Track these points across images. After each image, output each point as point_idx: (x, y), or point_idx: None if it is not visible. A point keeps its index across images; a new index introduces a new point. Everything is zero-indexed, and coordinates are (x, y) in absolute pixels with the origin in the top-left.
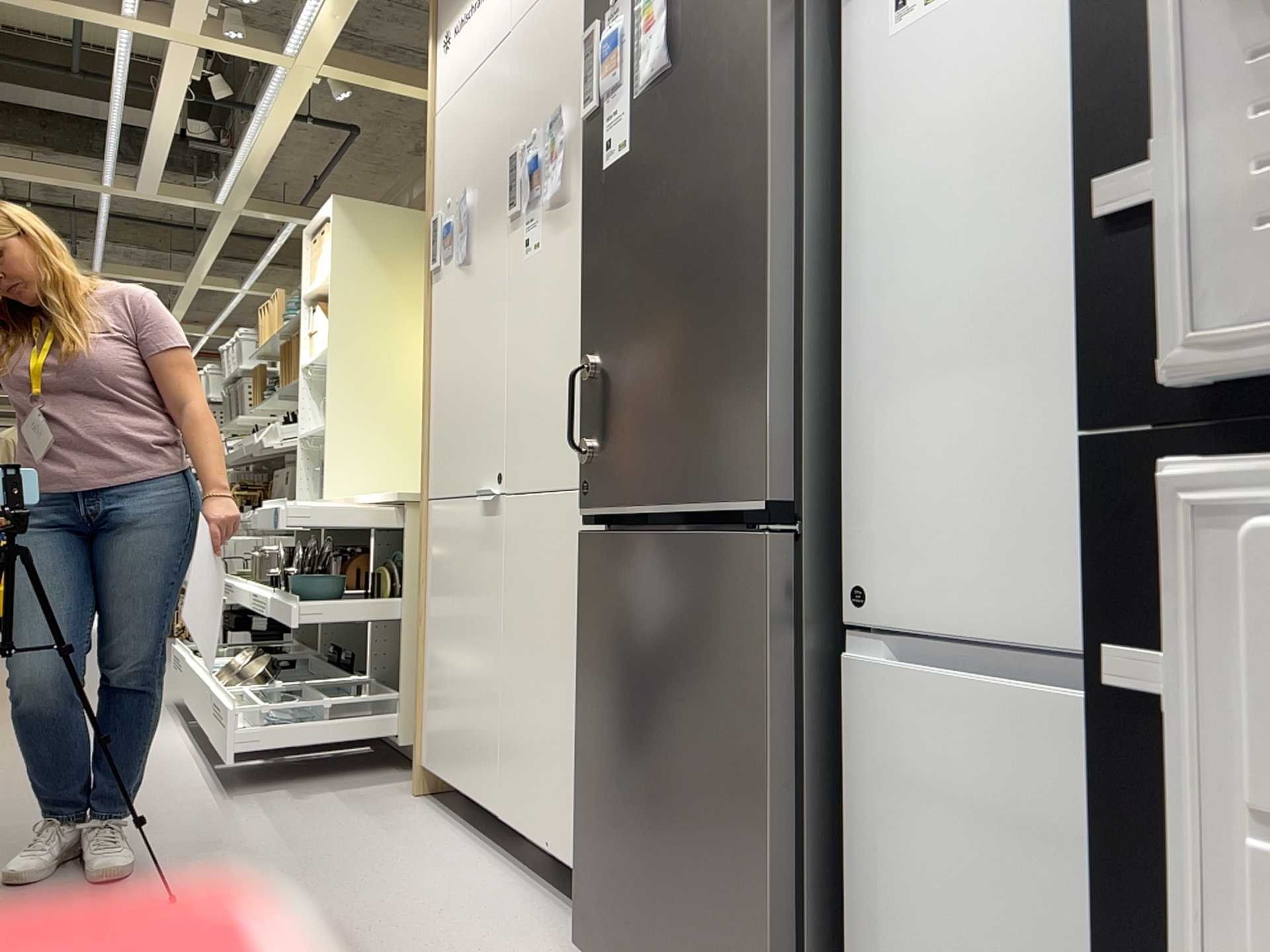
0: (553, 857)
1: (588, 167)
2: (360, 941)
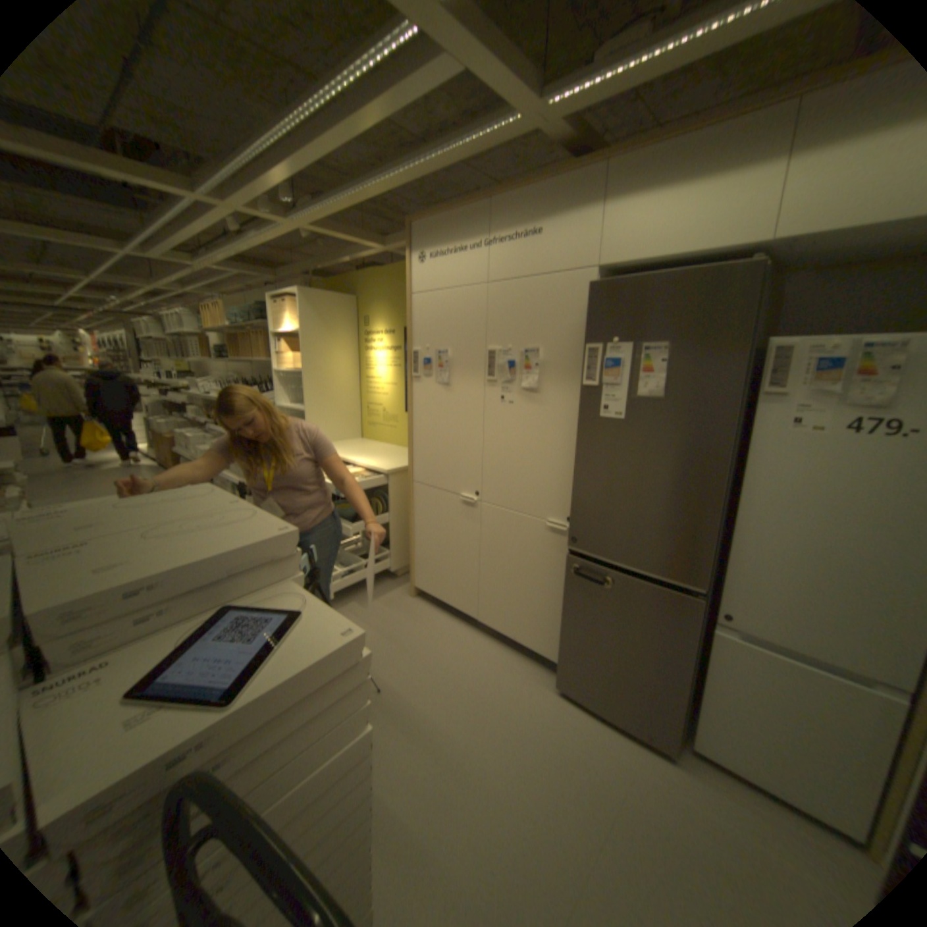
0: (517, 641)
1: (586, 407)
2: (470, 695)
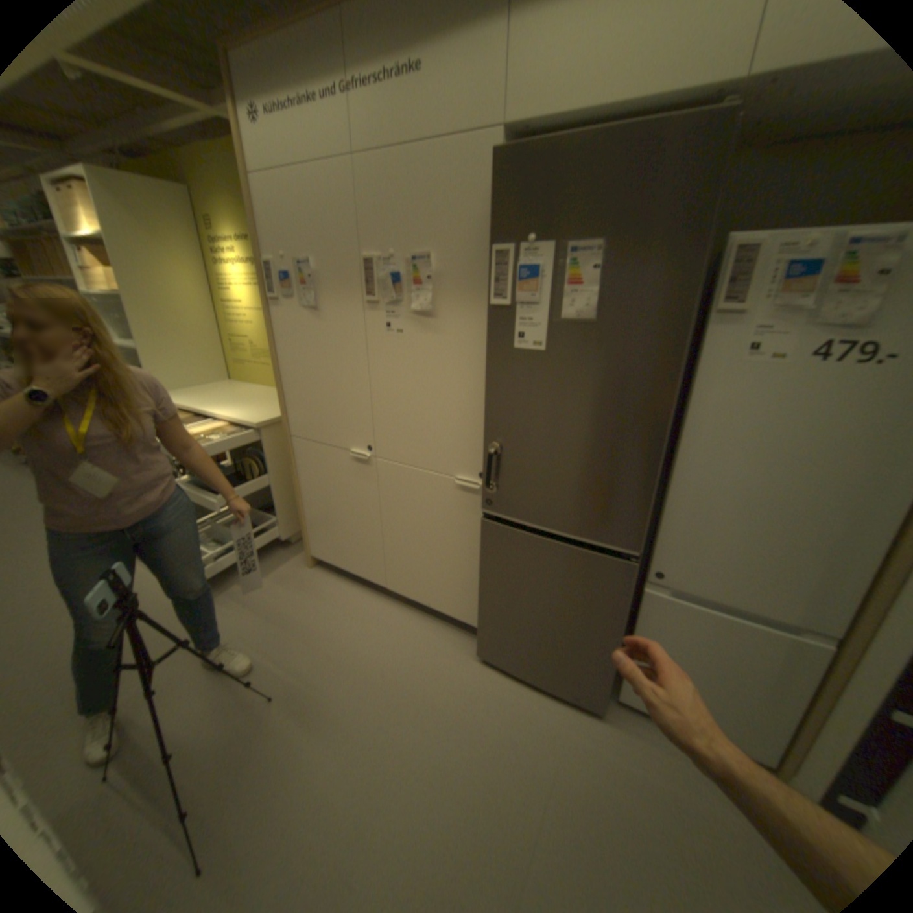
0: (432, 607)
1: (495, 335)
2: (381, 682)
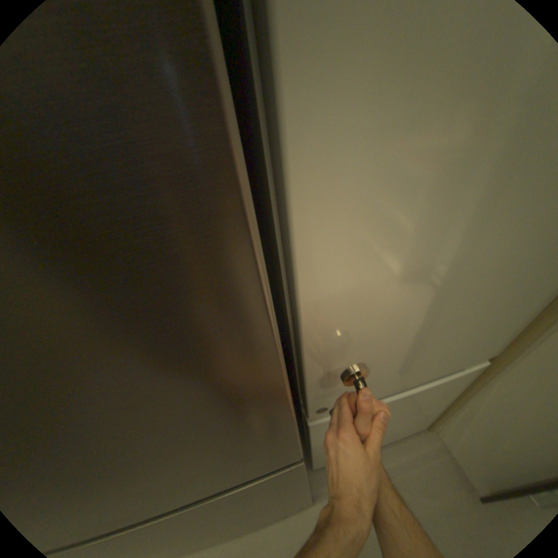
0: None
1: None
2: None
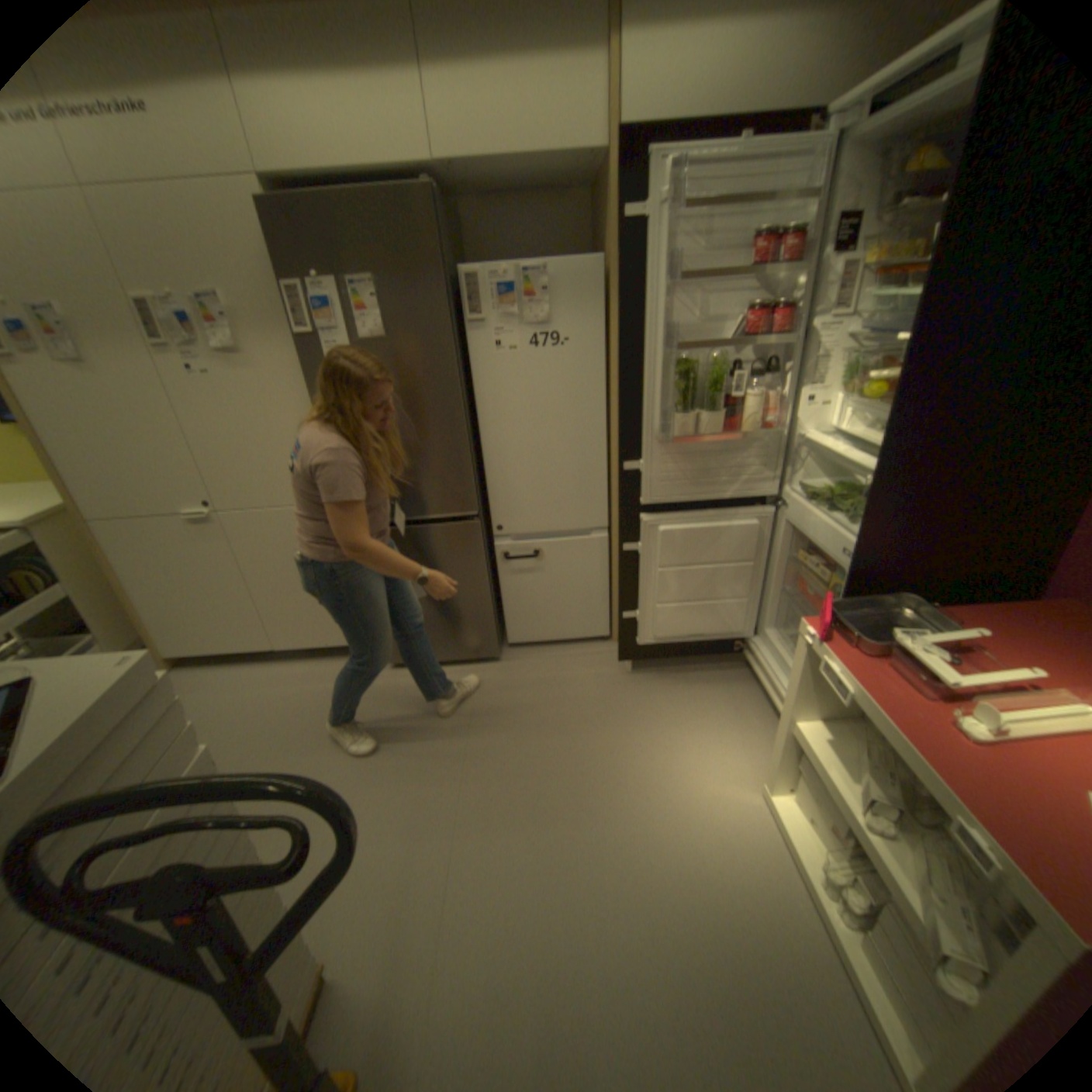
0: (331, 647)
1: (308, 362)
2: (300, 721)
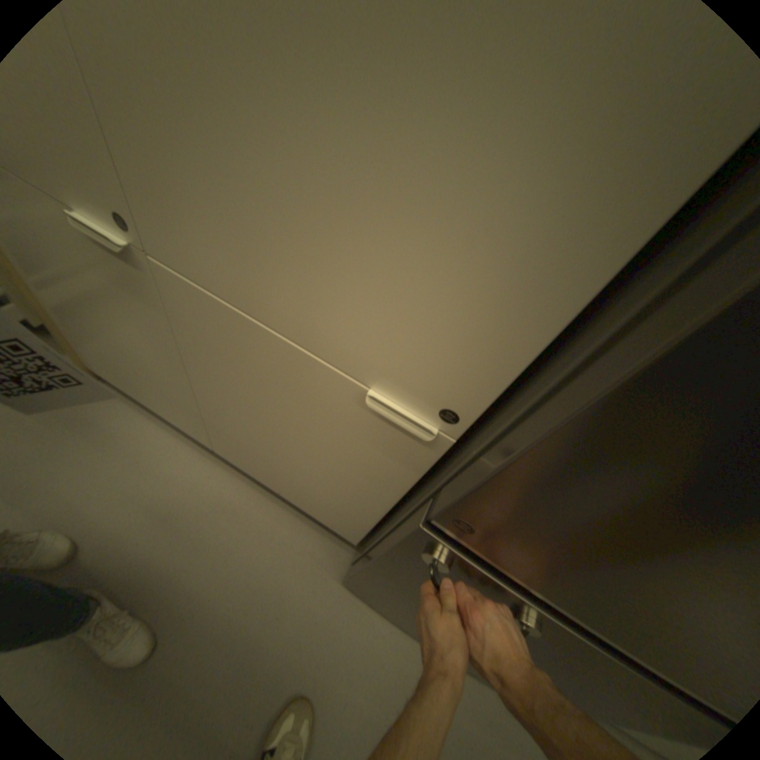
0: (284, 497)
1: None
2: (190, 628)
